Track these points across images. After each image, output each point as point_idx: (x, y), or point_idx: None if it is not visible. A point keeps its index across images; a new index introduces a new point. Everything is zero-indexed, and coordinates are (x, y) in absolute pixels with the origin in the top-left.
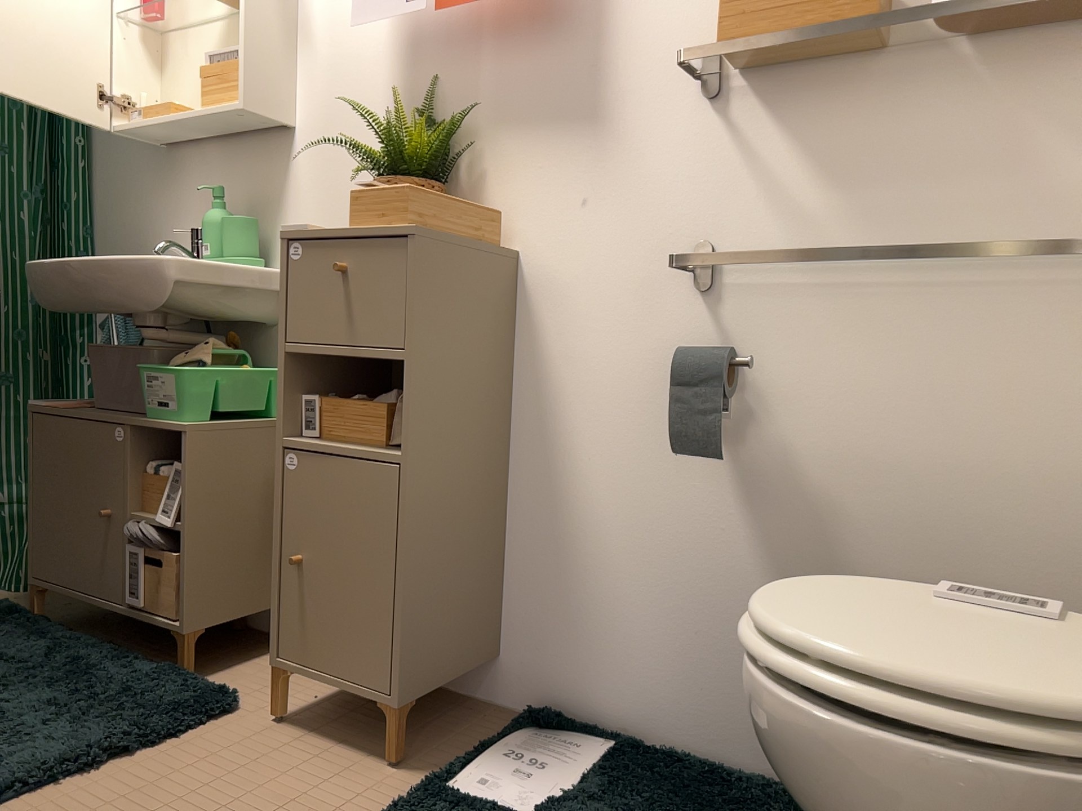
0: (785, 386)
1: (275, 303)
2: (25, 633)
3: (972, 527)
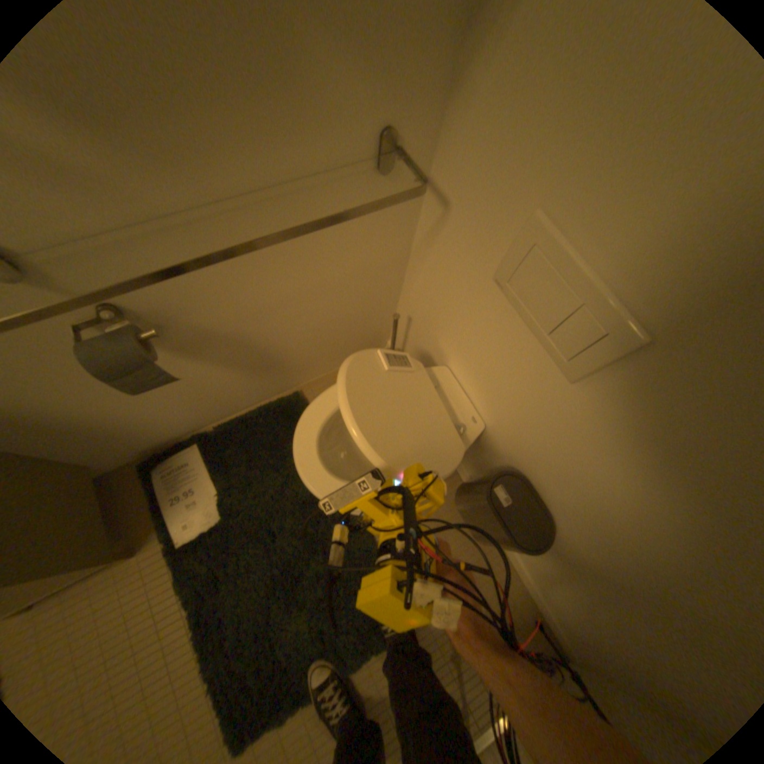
0: (176, 303)
1: None
2: None
3: (317, 308)
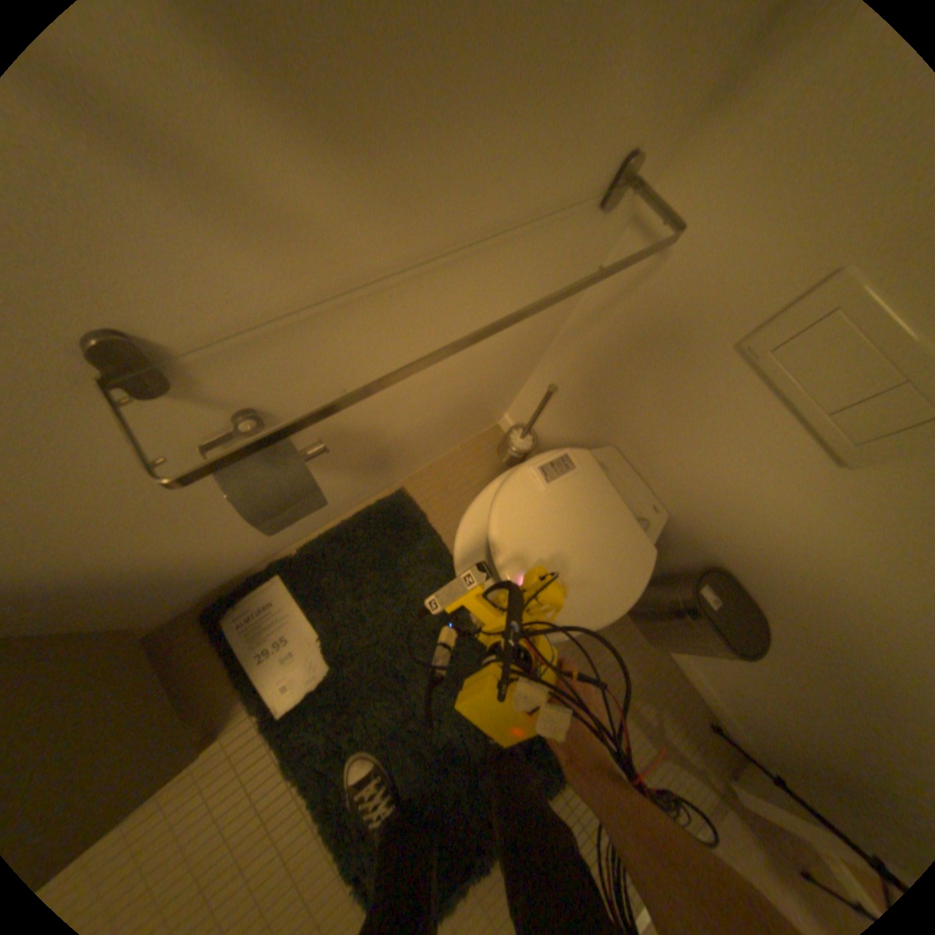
0: (327, 397)
1: None
2: None
3: (462, 384)
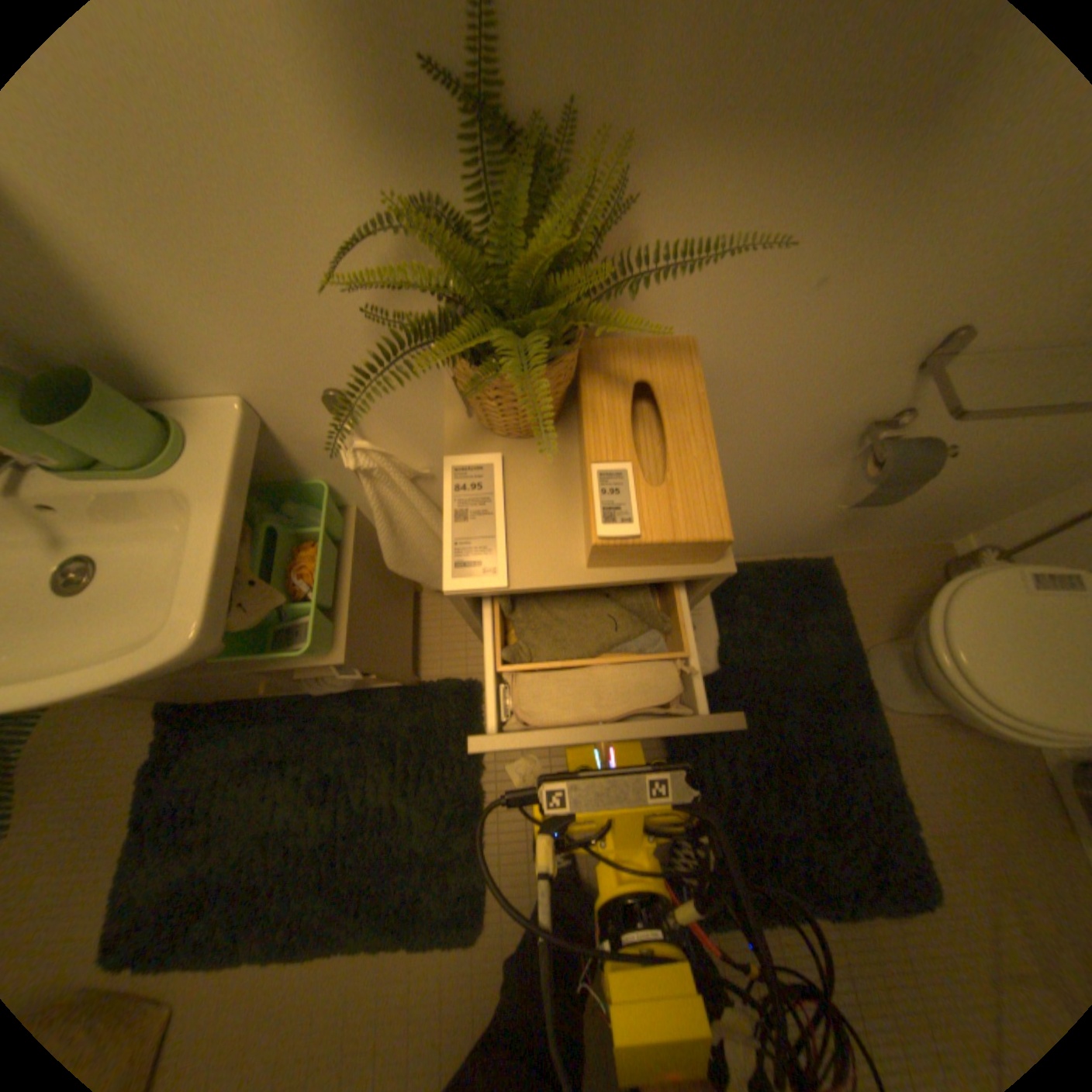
0: (944, 426)
1: (233, 456)
2: (247, 740)
3: (1003, 470)
